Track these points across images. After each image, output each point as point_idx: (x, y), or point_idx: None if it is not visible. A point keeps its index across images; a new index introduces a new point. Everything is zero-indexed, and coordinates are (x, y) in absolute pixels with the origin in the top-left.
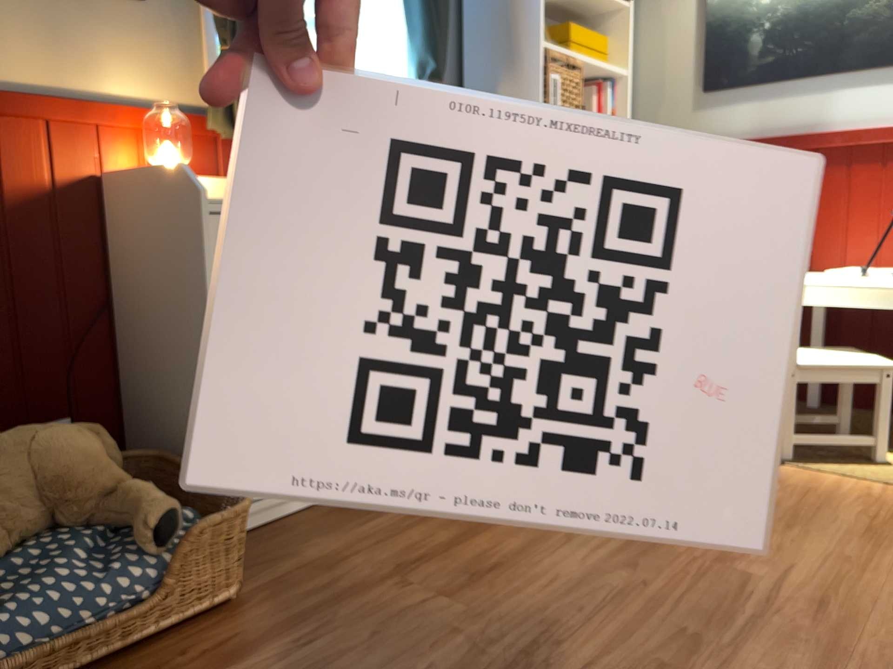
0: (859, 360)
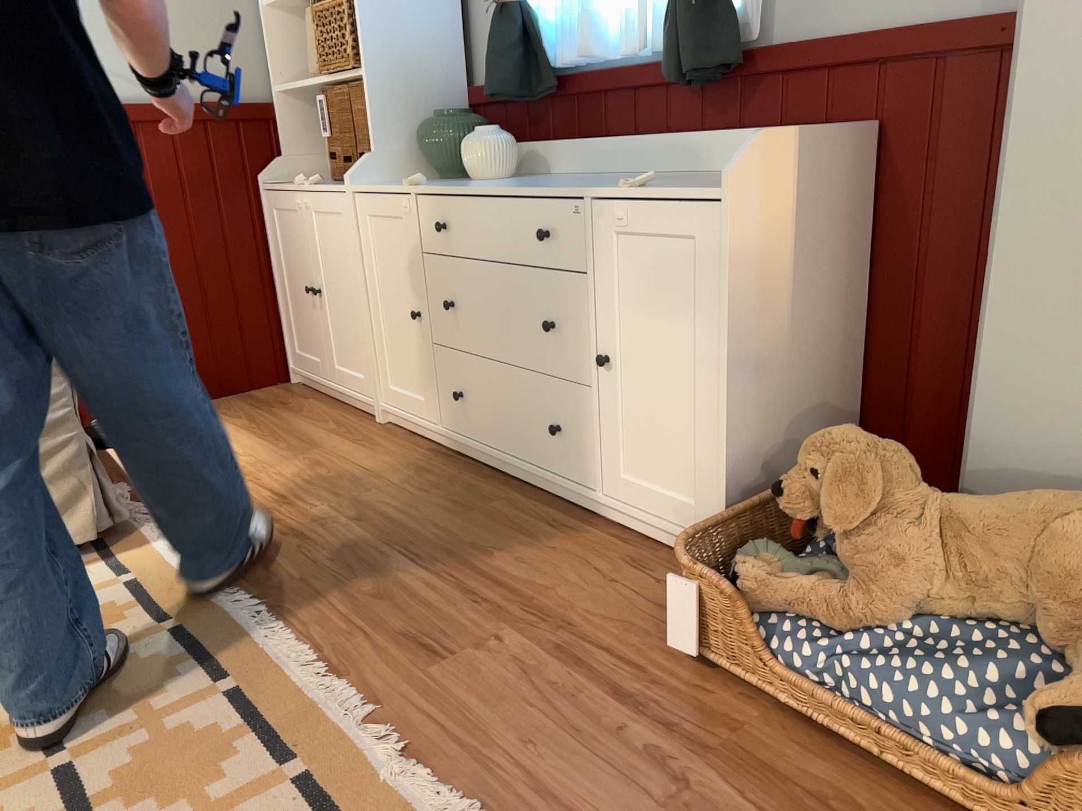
0: None
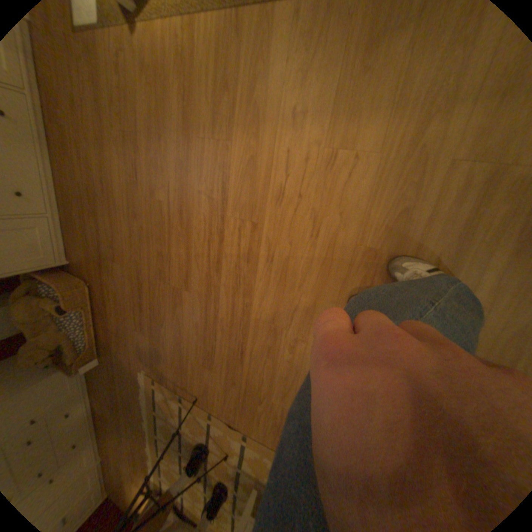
0: None
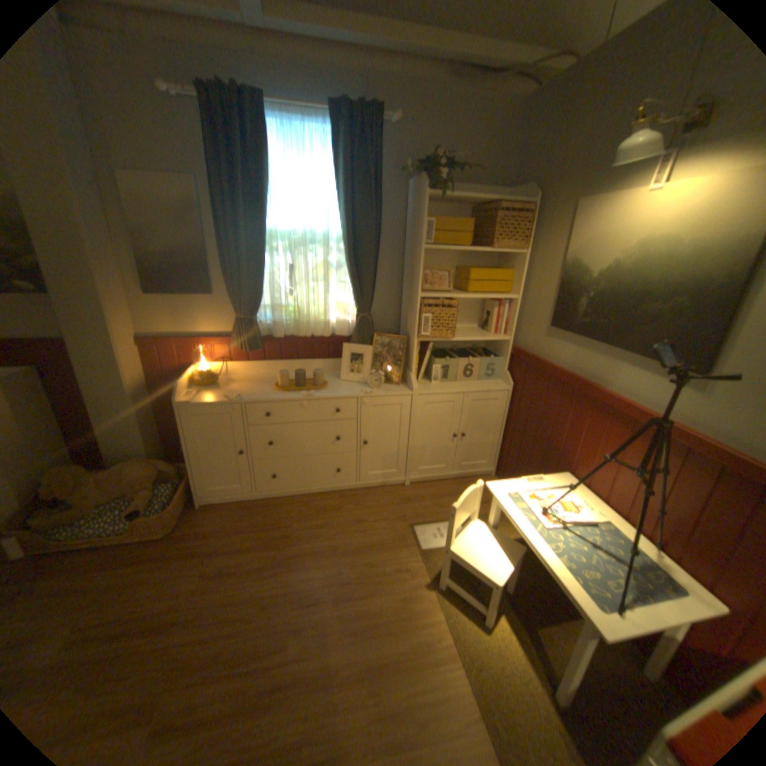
0: (491, 568)
